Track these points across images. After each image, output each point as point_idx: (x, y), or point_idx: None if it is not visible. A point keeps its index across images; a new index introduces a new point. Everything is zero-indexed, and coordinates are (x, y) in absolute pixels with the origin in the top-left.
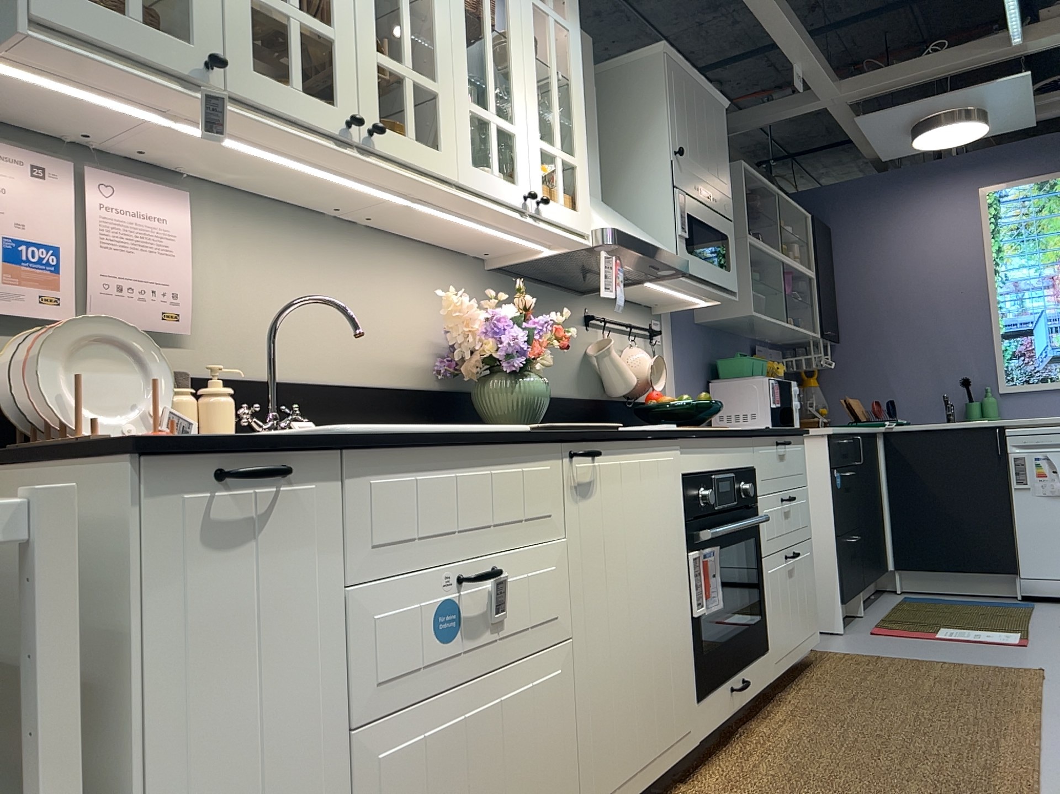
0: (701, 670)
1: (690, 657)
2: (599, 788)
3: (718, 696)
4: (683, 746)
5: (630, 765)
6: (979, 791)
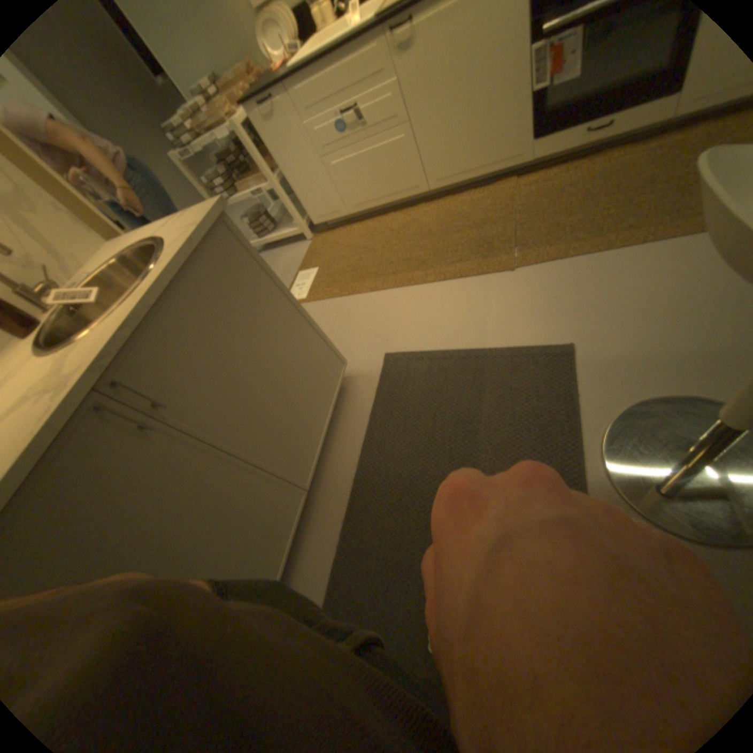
0: (542, 119)
1: (526, 114)
2: (438, 174)
3: (565, 132)
4: (514, 159)
5: (461, 166)
6: (590, 233)
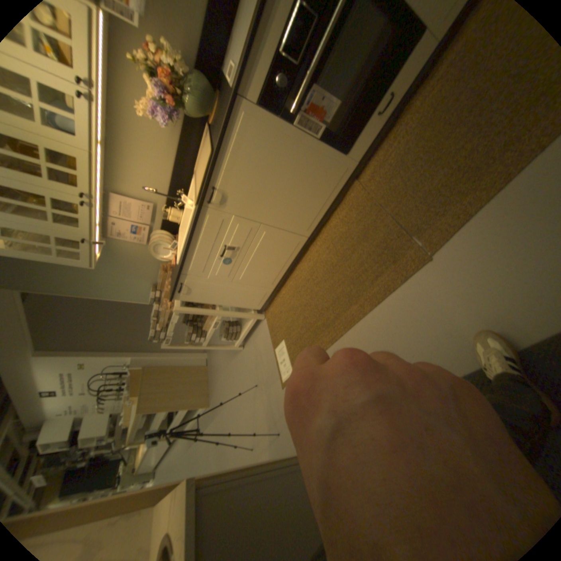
0: (342, 143)
1: (328, 152)
2: (306, 227)
3: (365, 132)
4: (346, 176)
5: (316, 211)
6: (471, 180)
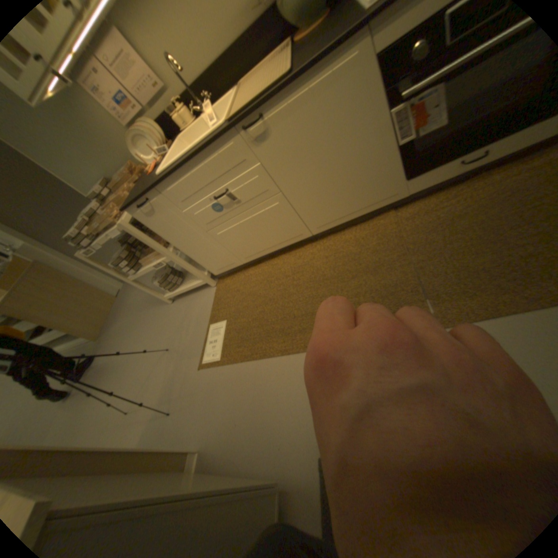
0: (412, 165)
1: (395, 165)
2: (318, 223)
3: (438, 170)
4: (390, 199)
5: (339, 214)
6: (515, 281)
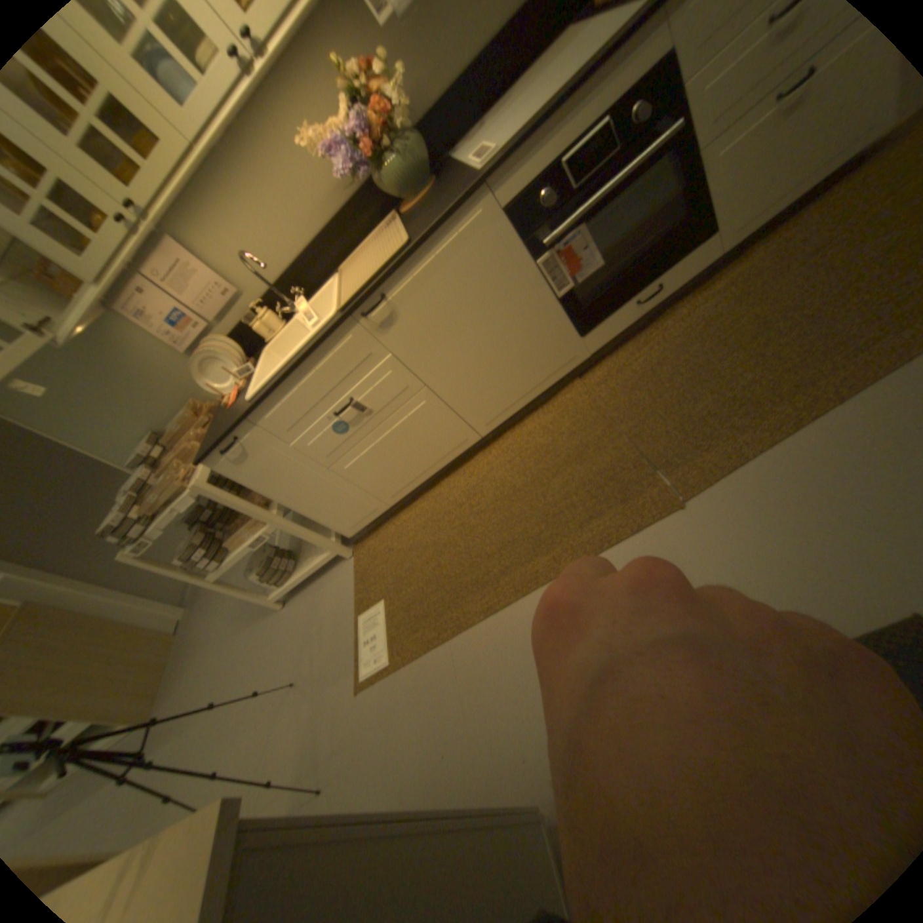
0: (582, 318)
1: (561, 322)
2: (485, 419)
3: (614, 317)
4: (569, 366)
5: (510, 400)
6: (749, 416)
